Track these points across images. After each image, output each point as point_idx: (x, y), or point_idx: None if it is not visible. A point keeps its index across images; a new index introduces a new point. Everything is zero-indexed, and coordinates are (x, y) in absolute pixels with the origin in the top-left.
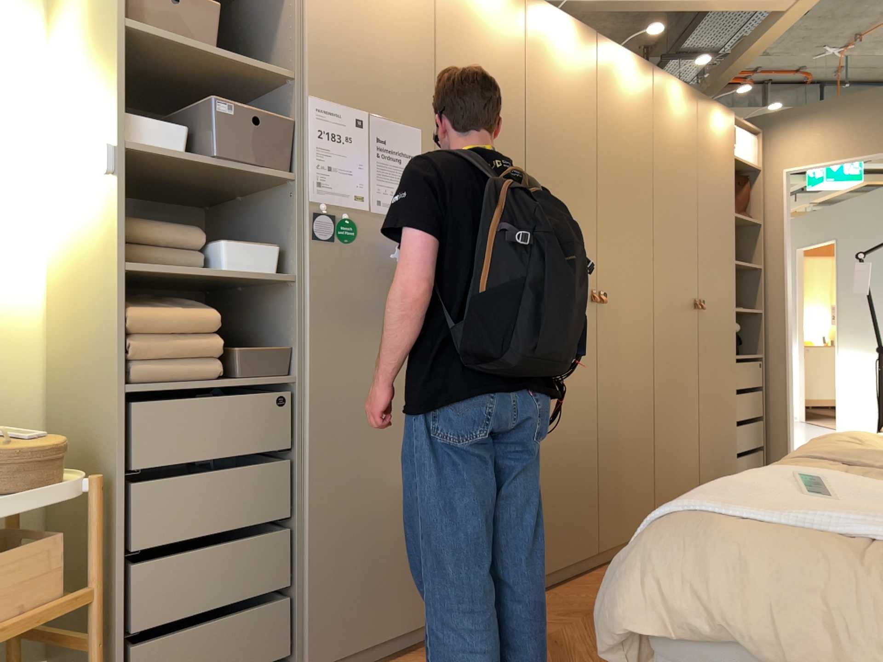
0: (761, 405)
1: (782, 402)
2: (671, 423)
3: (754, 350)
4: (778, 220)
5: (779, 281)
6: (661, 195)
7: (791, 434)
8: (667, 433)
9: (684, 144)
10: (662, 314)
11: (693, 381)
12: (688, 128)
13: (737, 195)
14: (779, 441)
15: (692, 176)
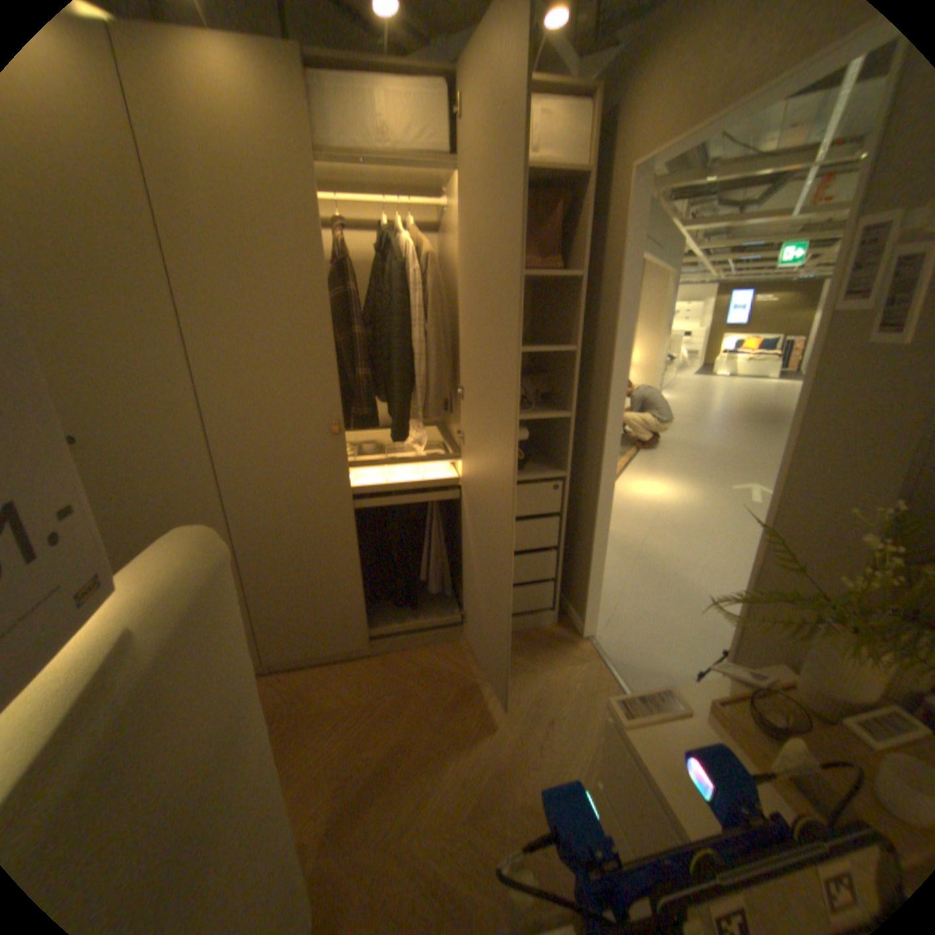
0: (552, 537)
1: (593, 538)
2: (282, 572)
3: (563, 465)
4: (621, 267)
5: (610, 371)
6: (190, 278)
7: (595, 579)
8: (271, 583)
9: (255, 173)
10: (229, 452)
11: (337, 524)
12: (267, 135)
13: (541, 228)
14: (587, 579)
15: (296, 229)
